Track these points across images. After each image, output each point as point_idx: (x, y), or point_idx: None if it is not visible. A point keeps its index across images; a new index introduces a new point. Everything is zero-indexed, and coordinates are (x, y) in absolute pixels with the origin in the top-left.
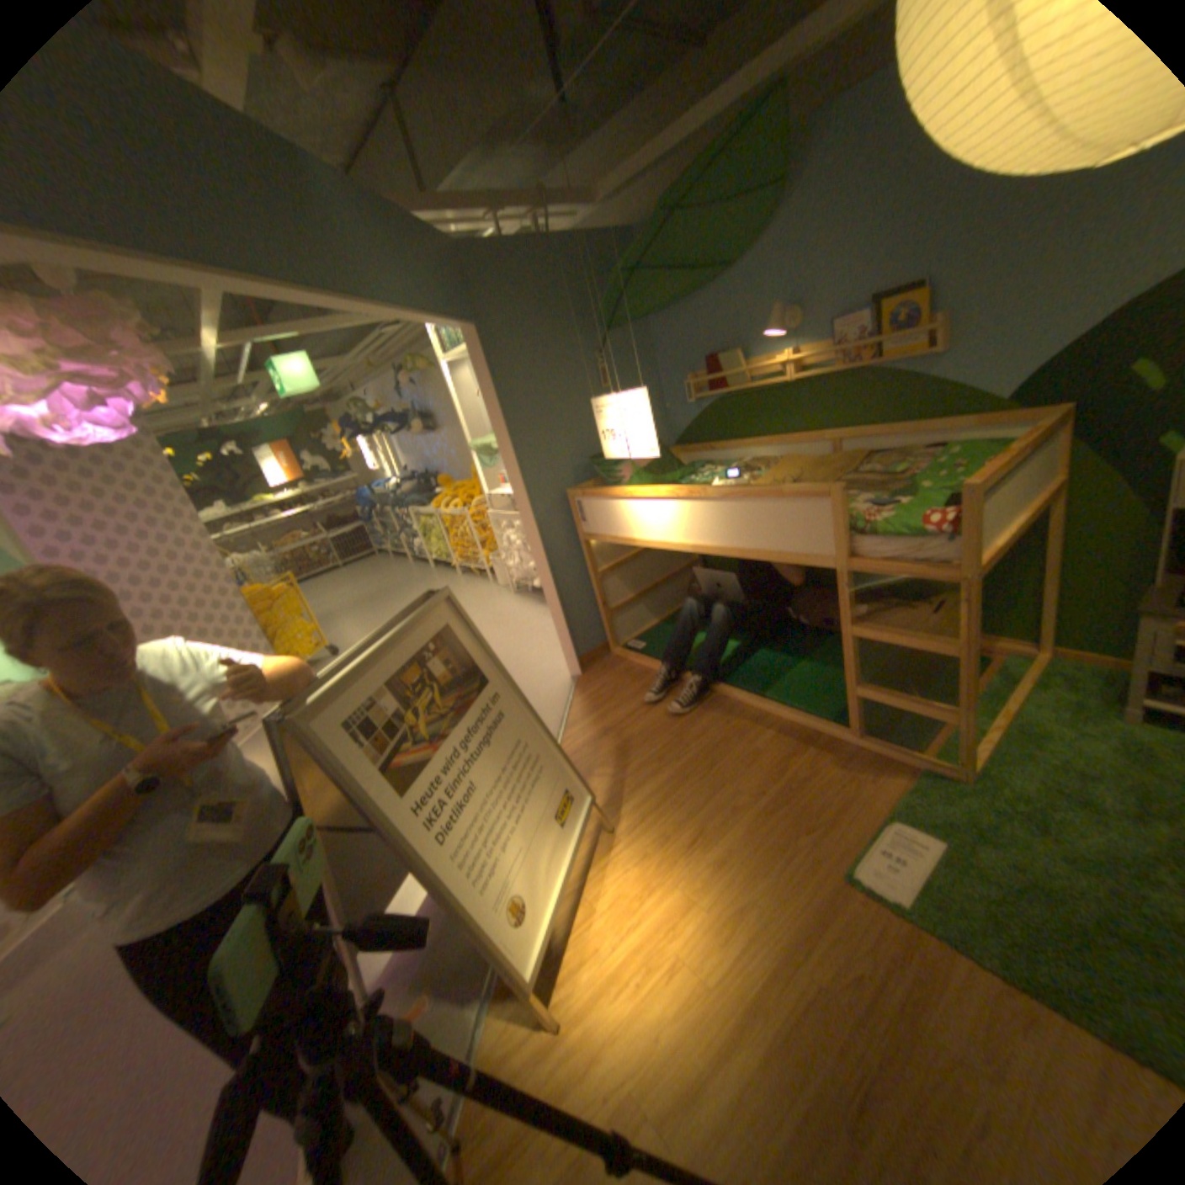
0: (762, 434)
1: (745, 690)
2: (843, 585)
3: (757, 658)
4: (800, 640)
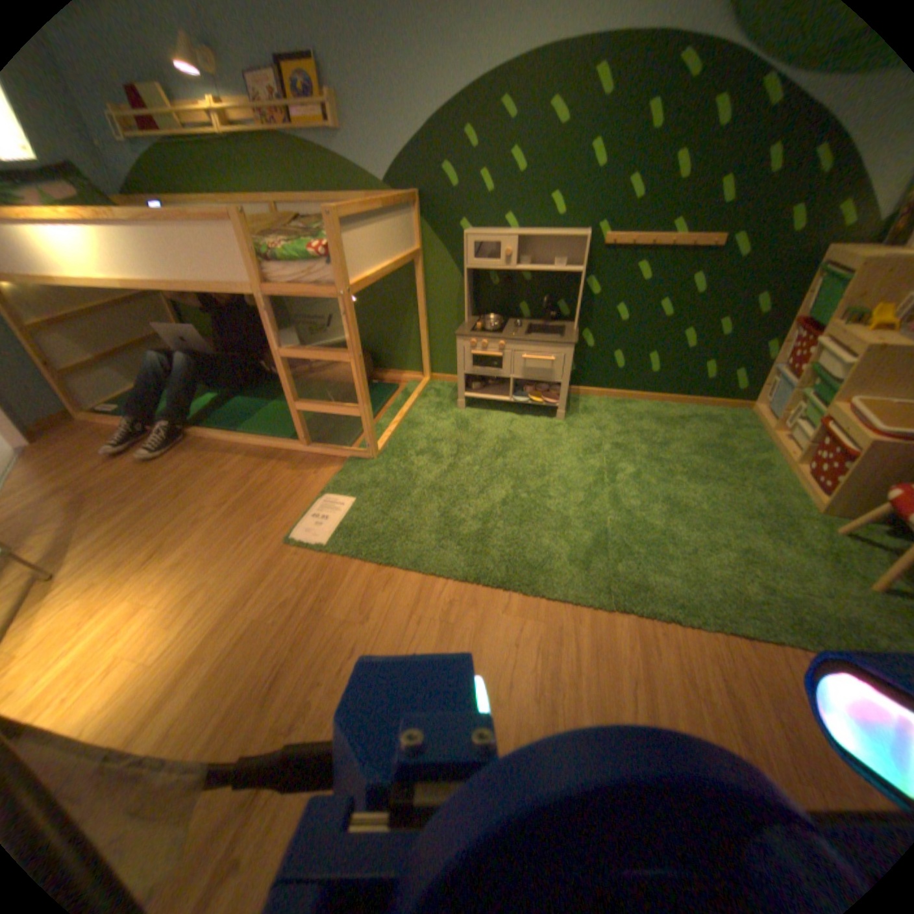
0: (207, 190)
1: (219, 428)
2: (262, 309)
3: (234, 403)
4: (273, 386)
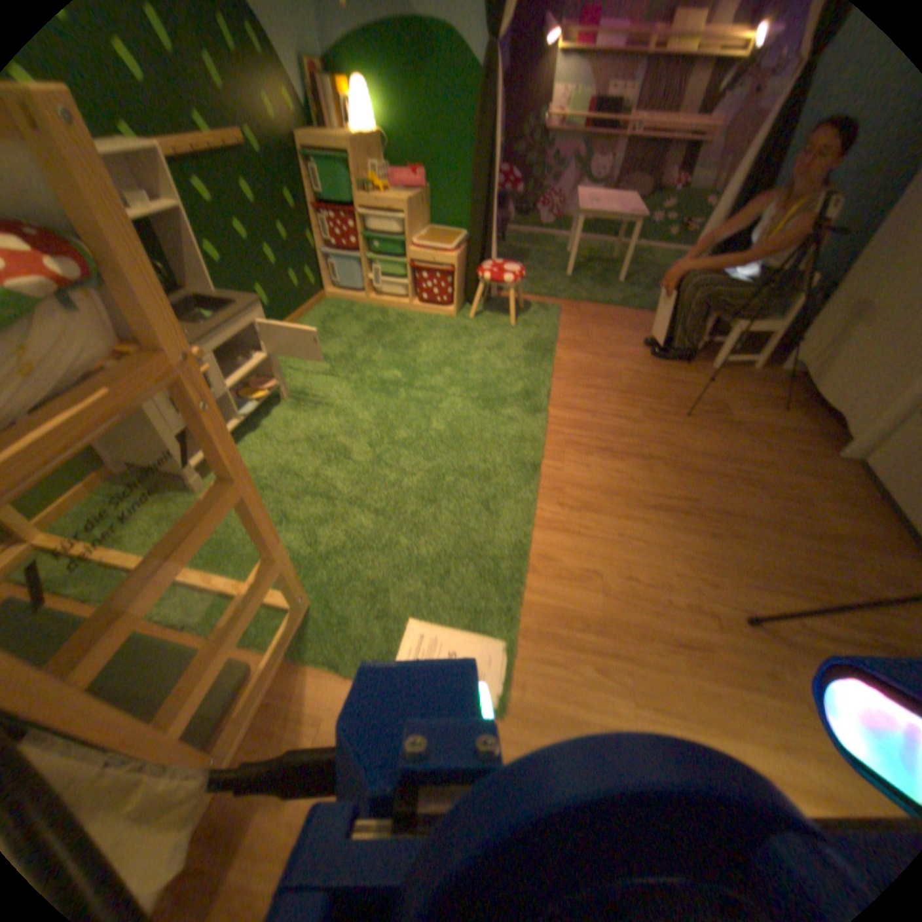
0: None
1: None
2: None
3: None
4: None
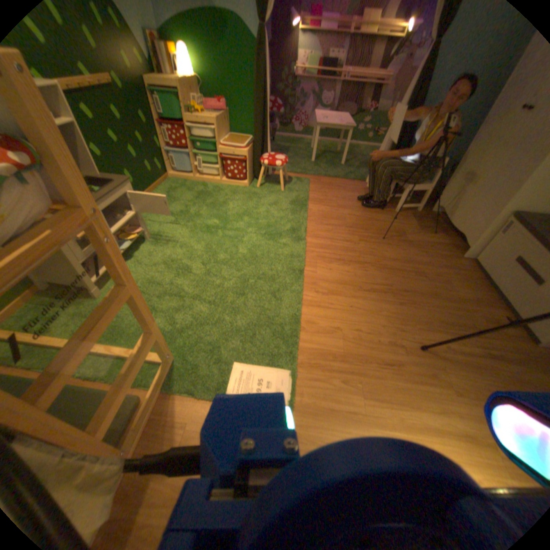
0: None
1: None
2: None
3: None
4: None
